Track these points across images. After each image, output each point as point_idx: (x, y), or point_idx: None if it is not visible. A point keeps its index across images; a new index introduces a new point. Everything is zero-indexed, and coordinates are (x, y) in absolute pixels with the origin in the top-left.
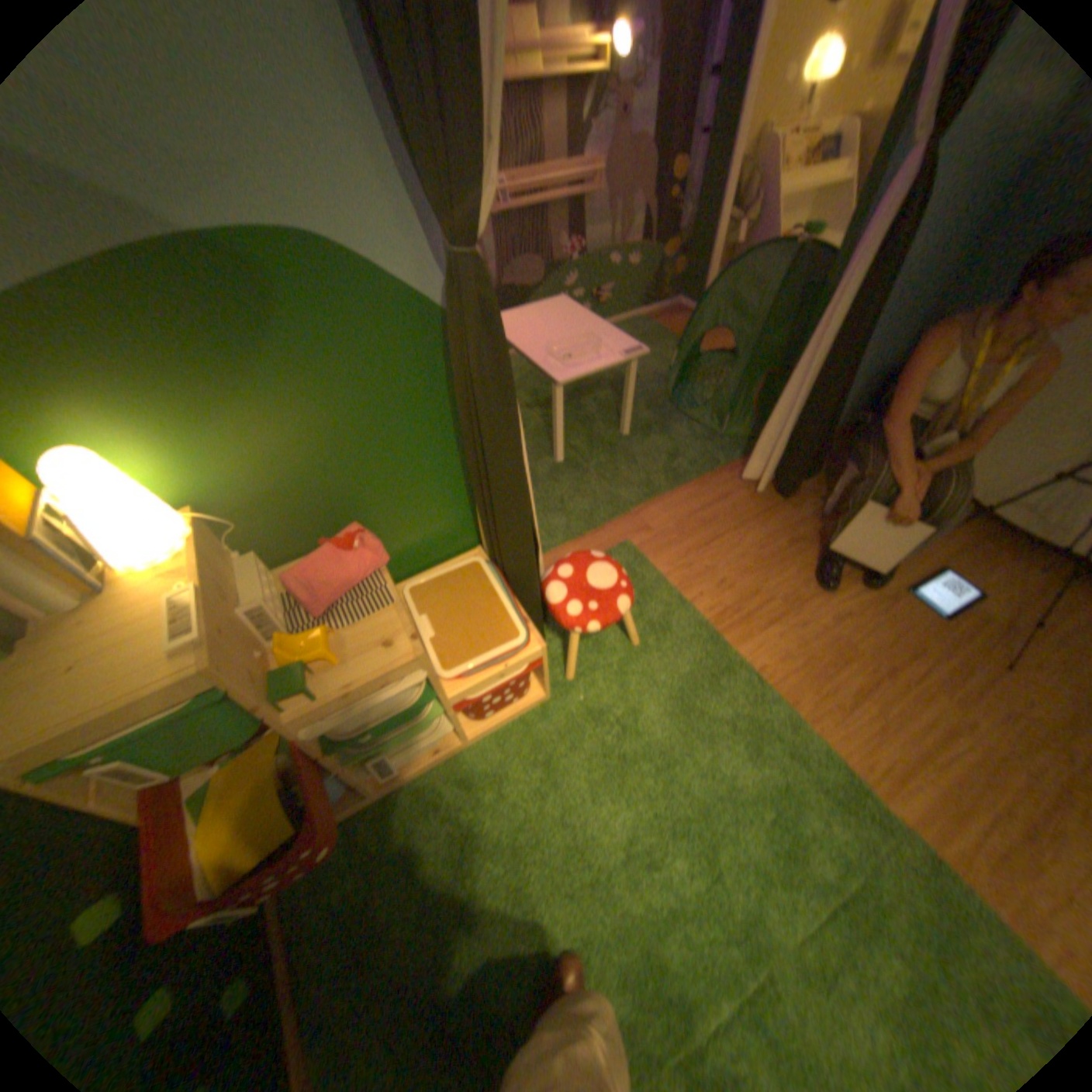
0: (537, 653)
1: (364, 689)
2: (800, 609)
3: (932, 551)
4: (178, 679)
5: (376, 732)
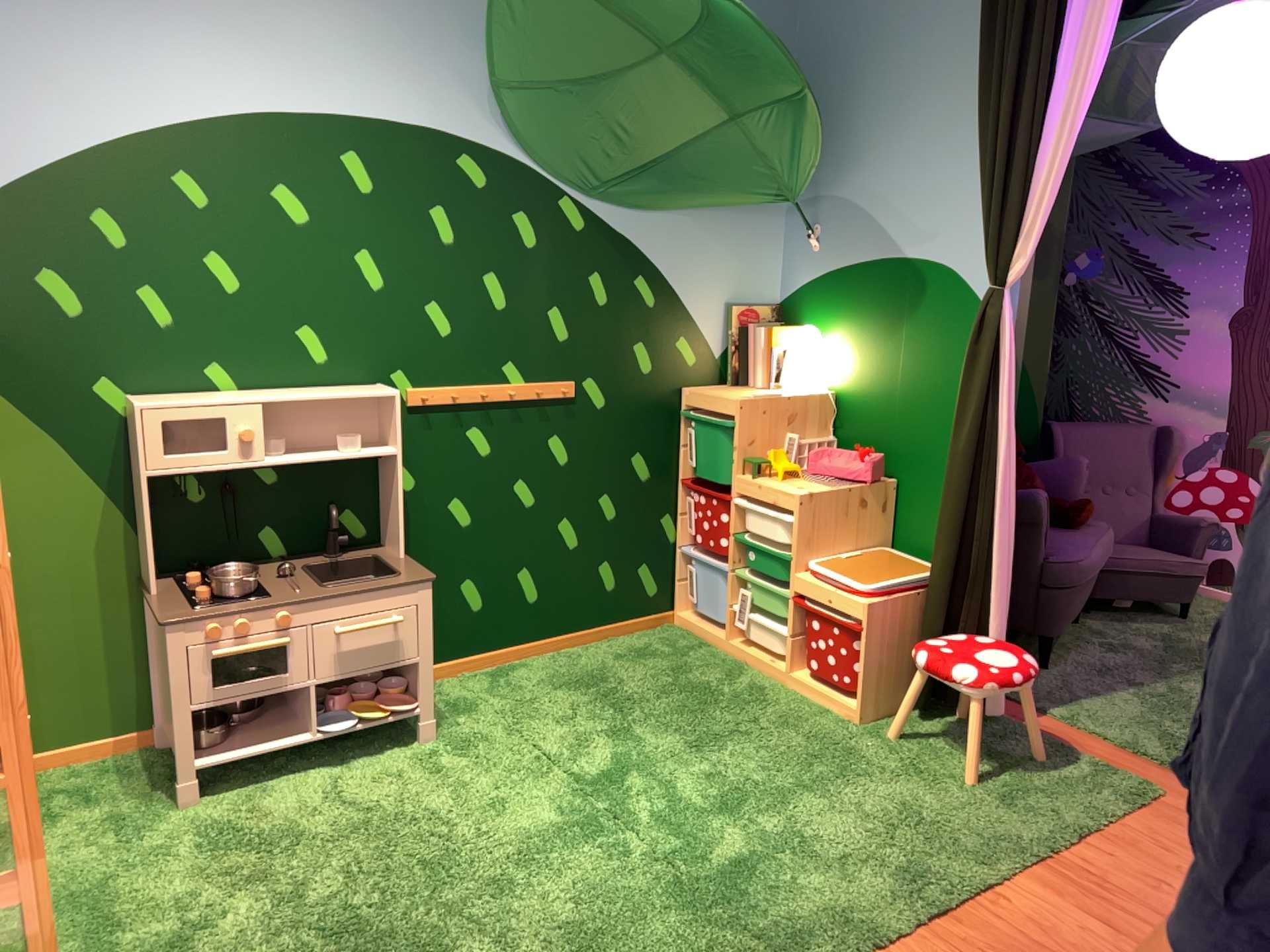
0: (861, 611)
1: (768, 495)
2: None
3: None
4: (732, 399)
5: (755, 548)
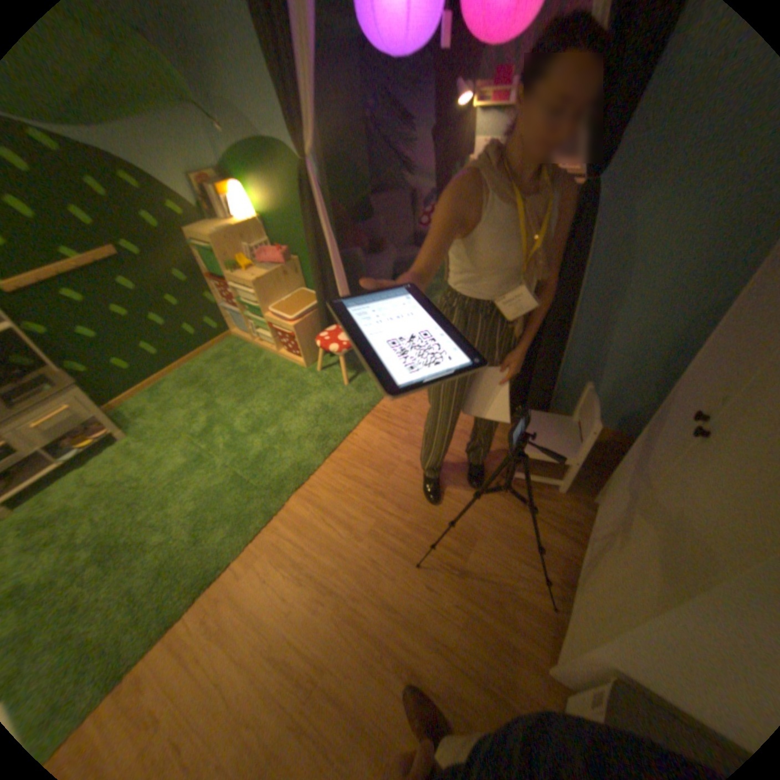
0: (290, 329)
1: (238, 282)
2: (406, 446)
3: (519, 521)
4: (203, 236)
5: (243, 305)
